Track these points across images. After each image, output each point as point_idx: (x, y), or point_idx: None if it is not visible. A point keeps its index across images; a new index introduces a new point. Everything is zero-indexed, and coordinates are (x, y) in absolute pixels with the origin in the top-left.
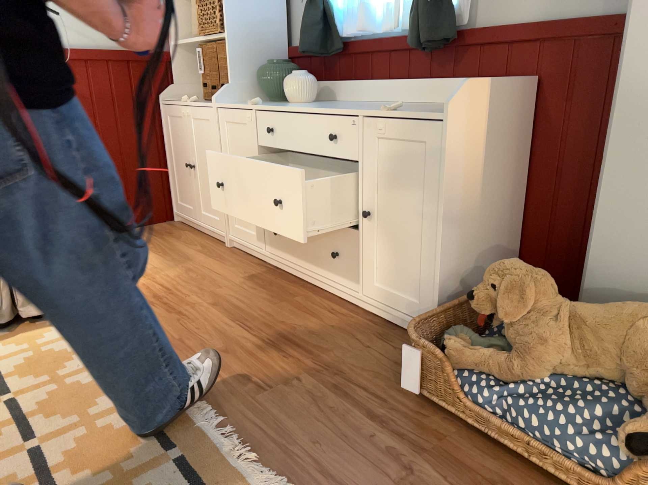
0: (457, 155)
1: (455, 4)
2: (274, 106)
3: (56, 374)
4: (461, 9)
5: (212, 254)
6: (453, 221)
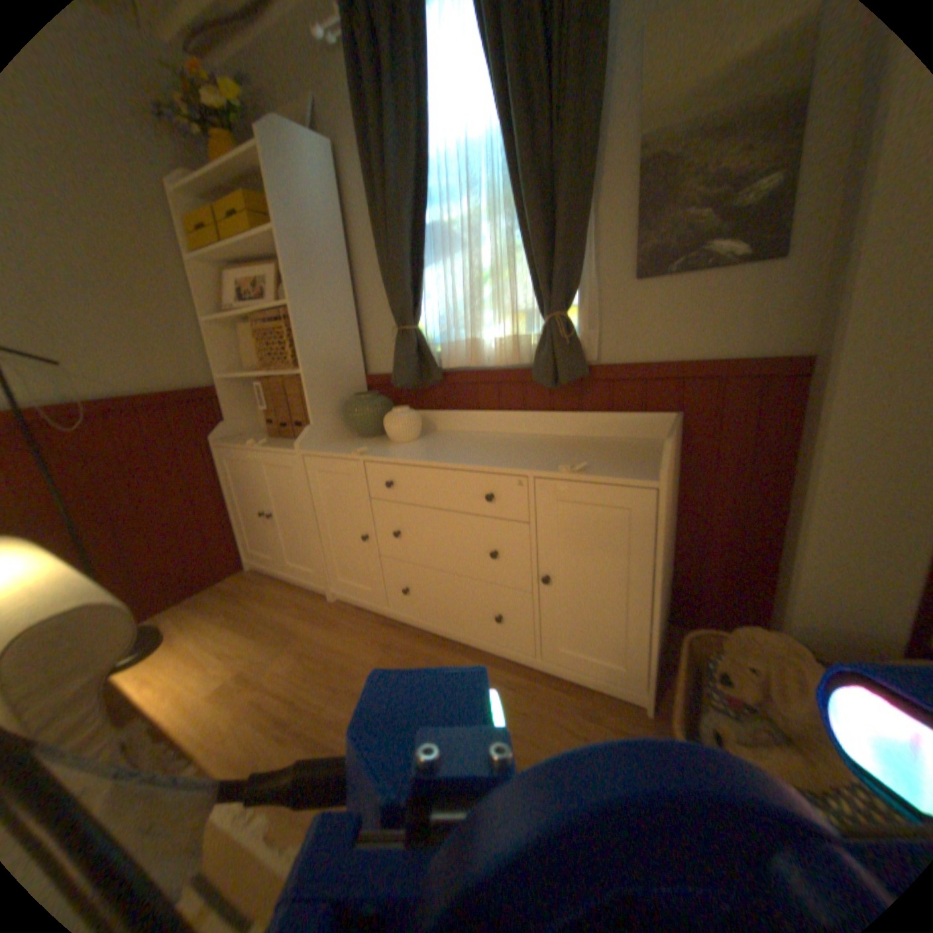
0: (668, 518)
1: (581, 338)
2: (389, 452)
3: None
4: (590, 343)
5: (319, 619)
6: (664, 585)
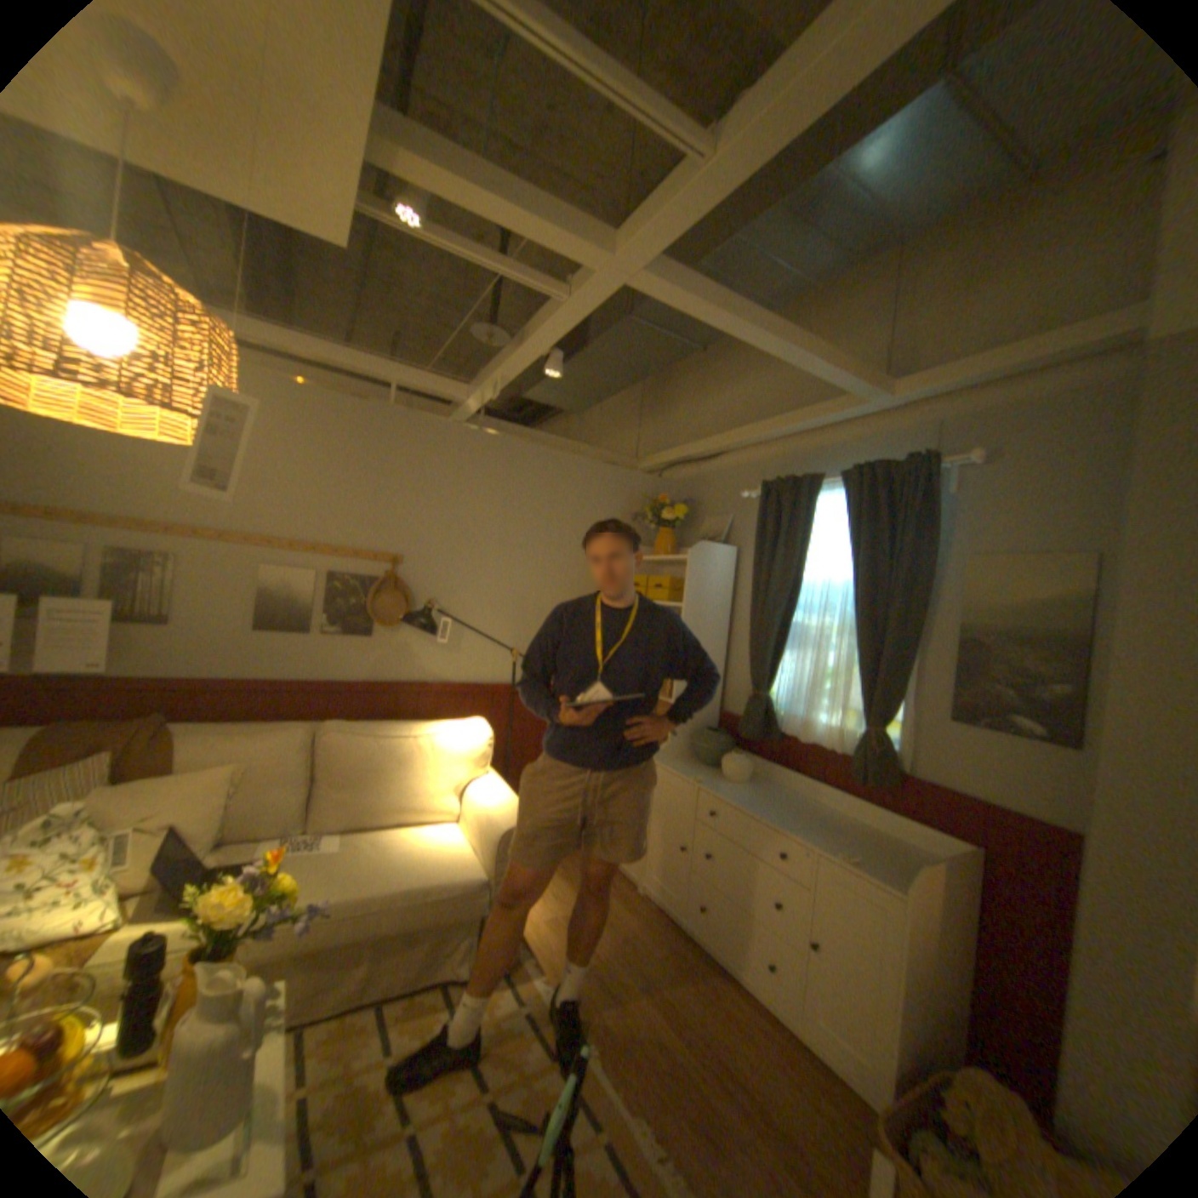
0: (919, 935)
1: (899, 750)
2: (718, 790)
3: (523, 1075)
4: (906, 757)
5: (627, 906)
6: (913, 997)
